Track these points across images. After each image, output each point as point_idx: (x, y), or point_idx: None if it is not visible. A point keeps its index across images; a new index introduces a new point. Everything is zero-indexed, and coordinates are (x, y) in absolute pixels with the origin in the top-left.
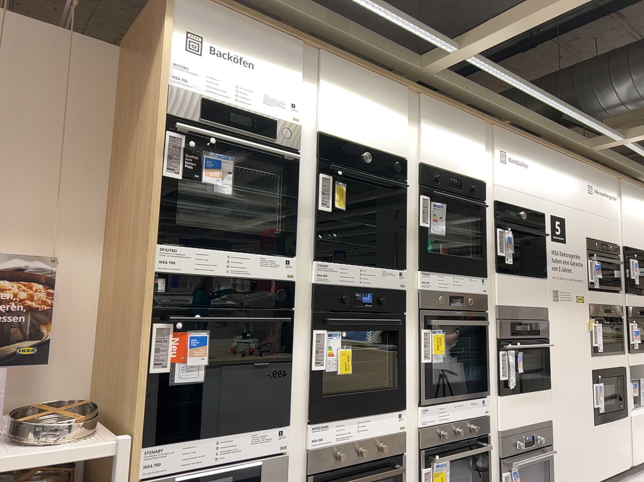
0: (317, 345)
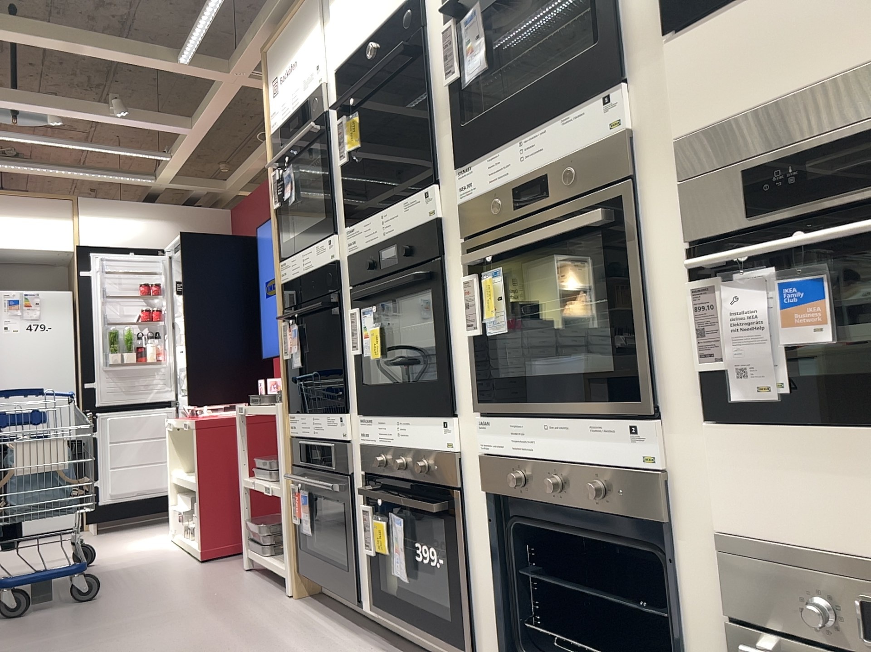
0: (351, 332)
